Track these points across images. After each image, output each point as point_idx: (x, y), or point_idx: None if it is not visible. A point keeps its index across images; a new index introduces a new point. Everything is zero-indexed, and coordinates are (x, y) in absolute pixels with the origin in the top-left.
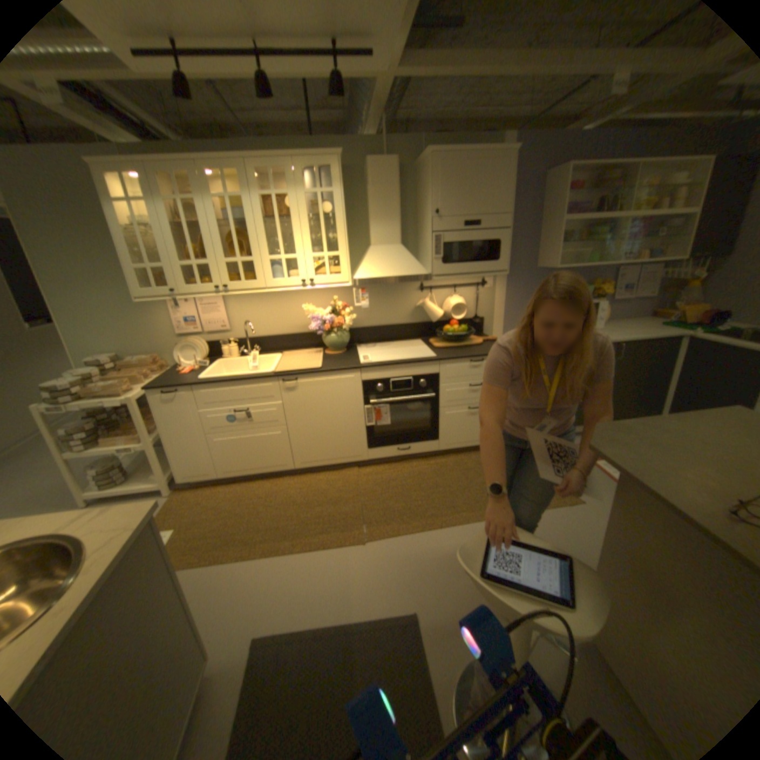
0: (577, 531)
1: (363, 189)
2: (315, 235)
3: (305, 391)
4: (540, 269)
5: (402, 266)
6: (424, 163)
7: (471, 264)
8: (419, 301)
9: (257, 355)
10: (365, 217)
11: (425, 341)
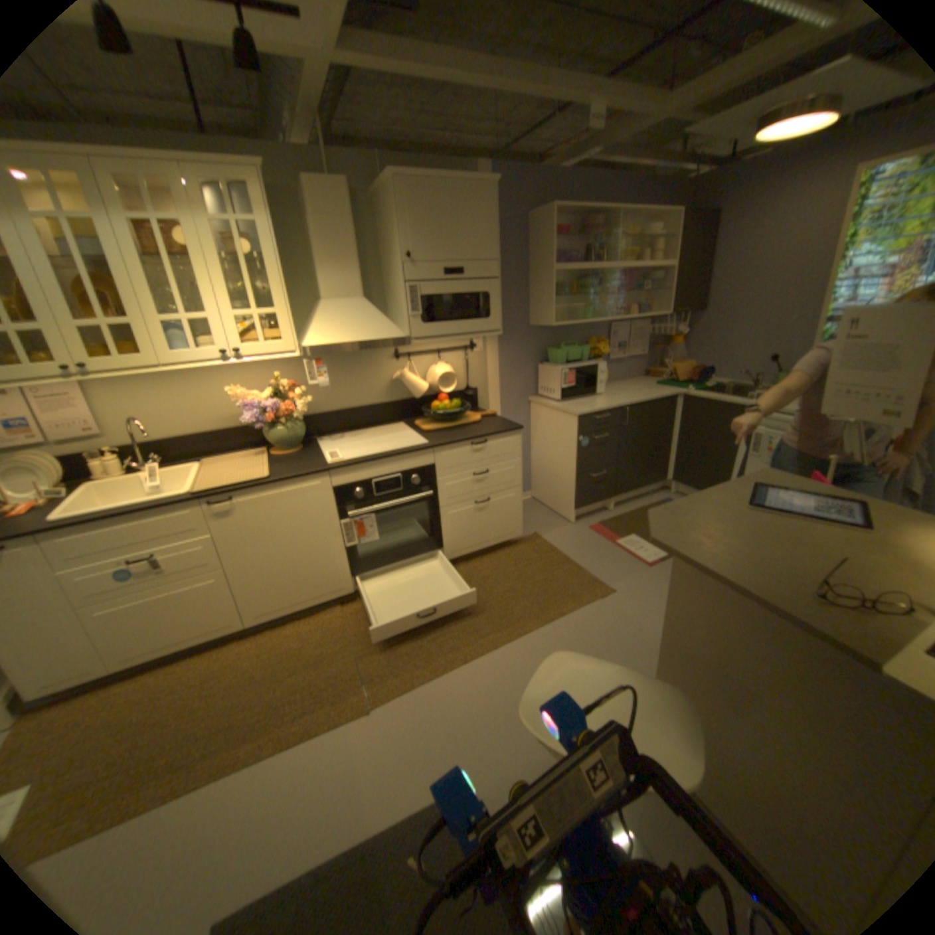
0: (613, 626)
1: (300, 219)
2: (233, 284)
3: (247, 514)
4: (533, 329)
5: (370, 327)
6: (384, 191)
7: (458, 323)
8: (395, 372)
9: (157, 468)
10: (308, 259)
11: (410, 423)
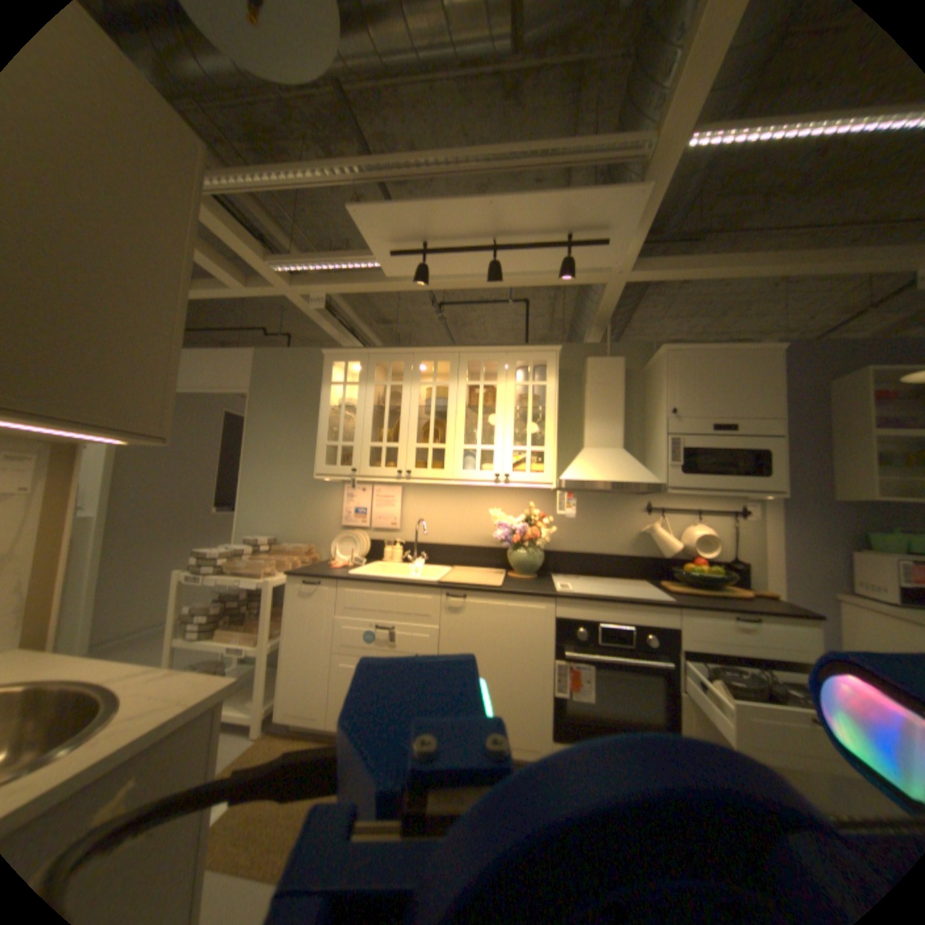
0: None
1: (578, 390)
2: (517, 432)
3: (471, 614)
4: (840, 504)
5: (623, 470)
6: (655, 363)
7: (725, 476)
8: (643, 525)
9: (421, 561)
10: (578, 418)
11: (653, 582)
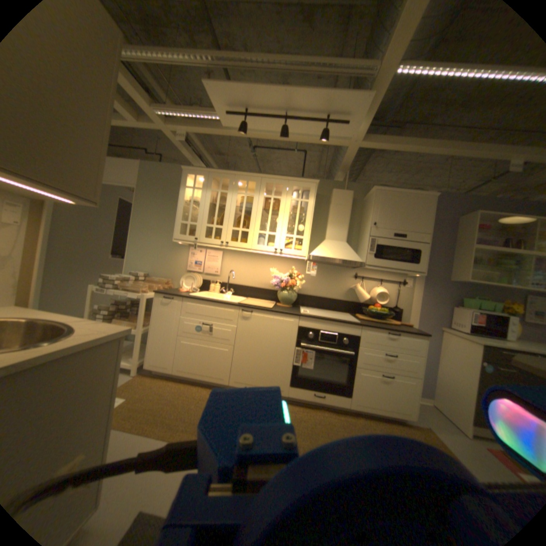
0: None
1: (326, 207)
2: (290, 228)
3: (254, 321)
4: (453, 282)
5: (344, 253)
6: (369, 196)
7: (396, 261)
8: (352, 285)
9: (230, 294)
10: (324, 223)
11: (352, 314)
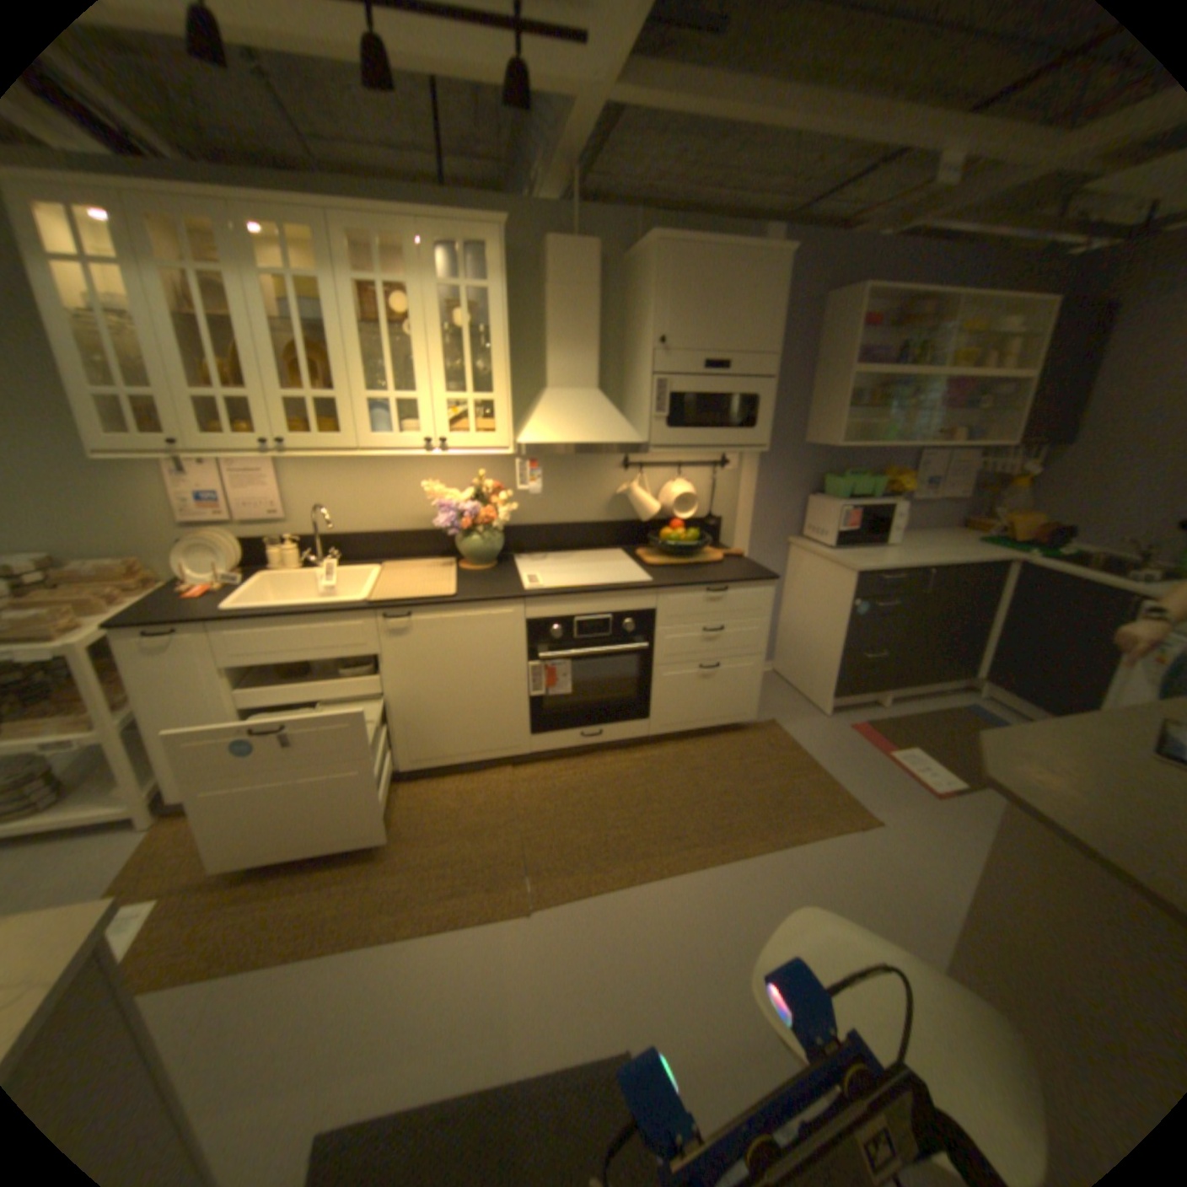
0: (877, 875)
1: (536, 290)
2: (449, 362)
3: (423, 636)
4: (809, 447)
5: (600, 427)
6: (643, 258)
7: (712, 431)
8: (620, 486)
9: (334, 566)
10: (537, 338)
11: (629, 552)
